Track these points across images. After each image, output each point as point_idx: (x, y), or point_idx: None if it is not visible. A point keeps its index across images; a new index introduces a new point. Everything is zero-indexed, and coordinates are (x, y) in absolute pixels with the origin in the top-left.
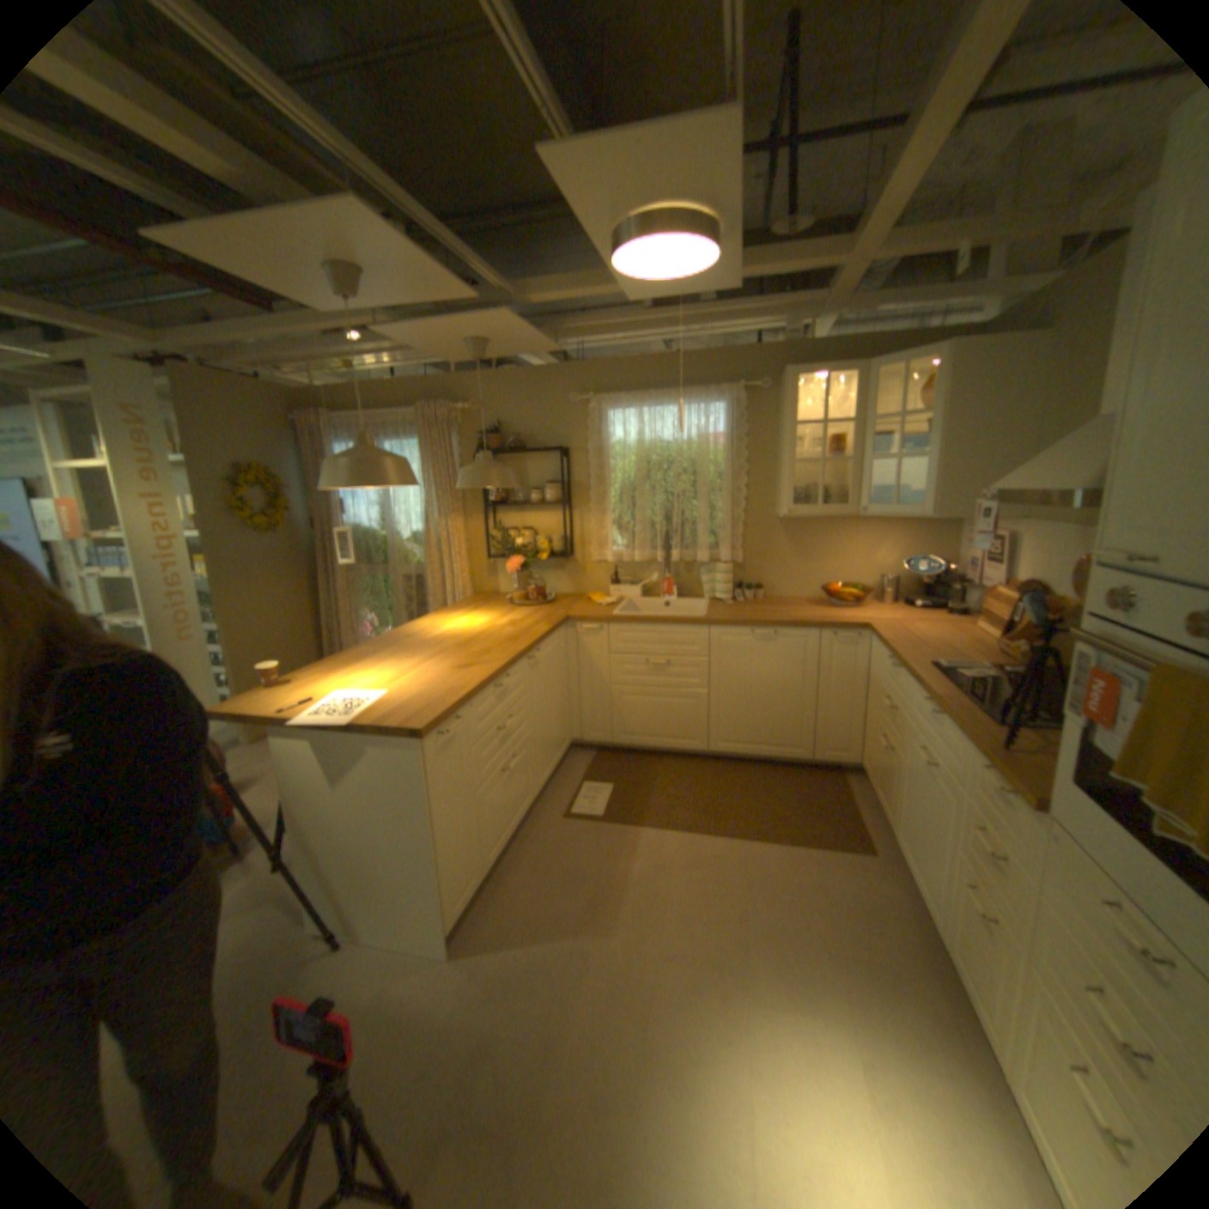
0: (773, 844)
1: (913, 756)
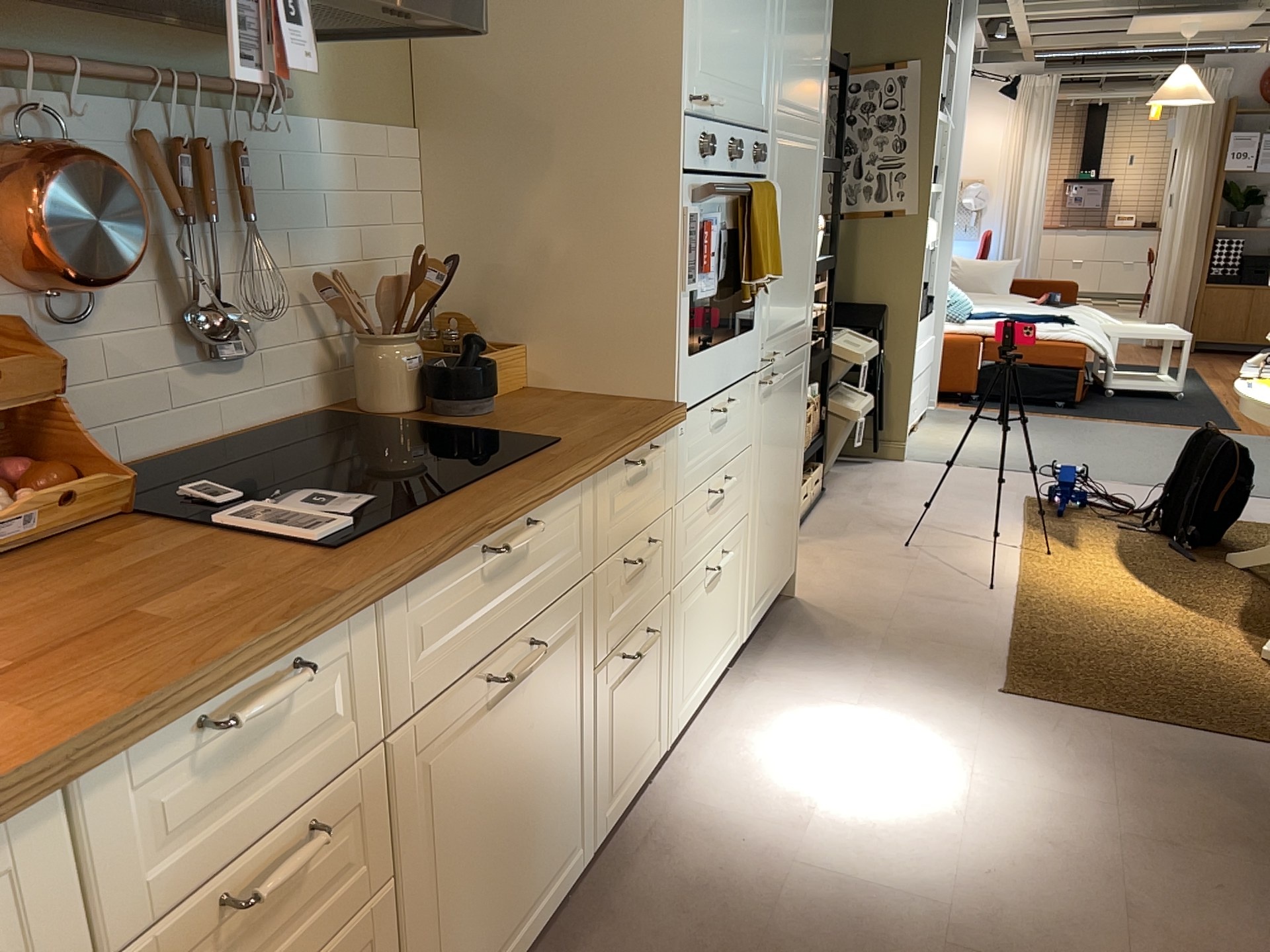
0: None
1: (441, 776)
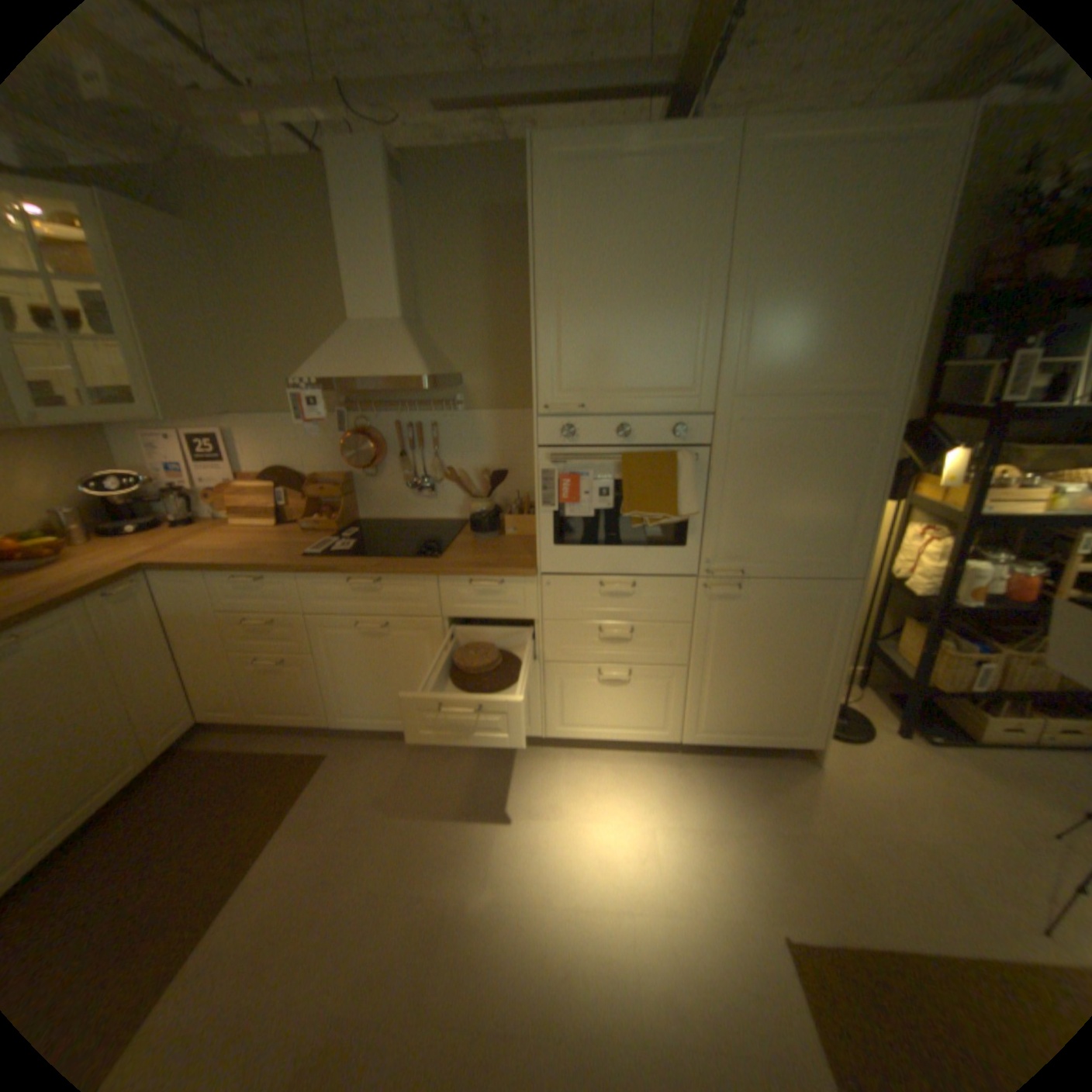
0: (263, 847)
1: (335, 640)
